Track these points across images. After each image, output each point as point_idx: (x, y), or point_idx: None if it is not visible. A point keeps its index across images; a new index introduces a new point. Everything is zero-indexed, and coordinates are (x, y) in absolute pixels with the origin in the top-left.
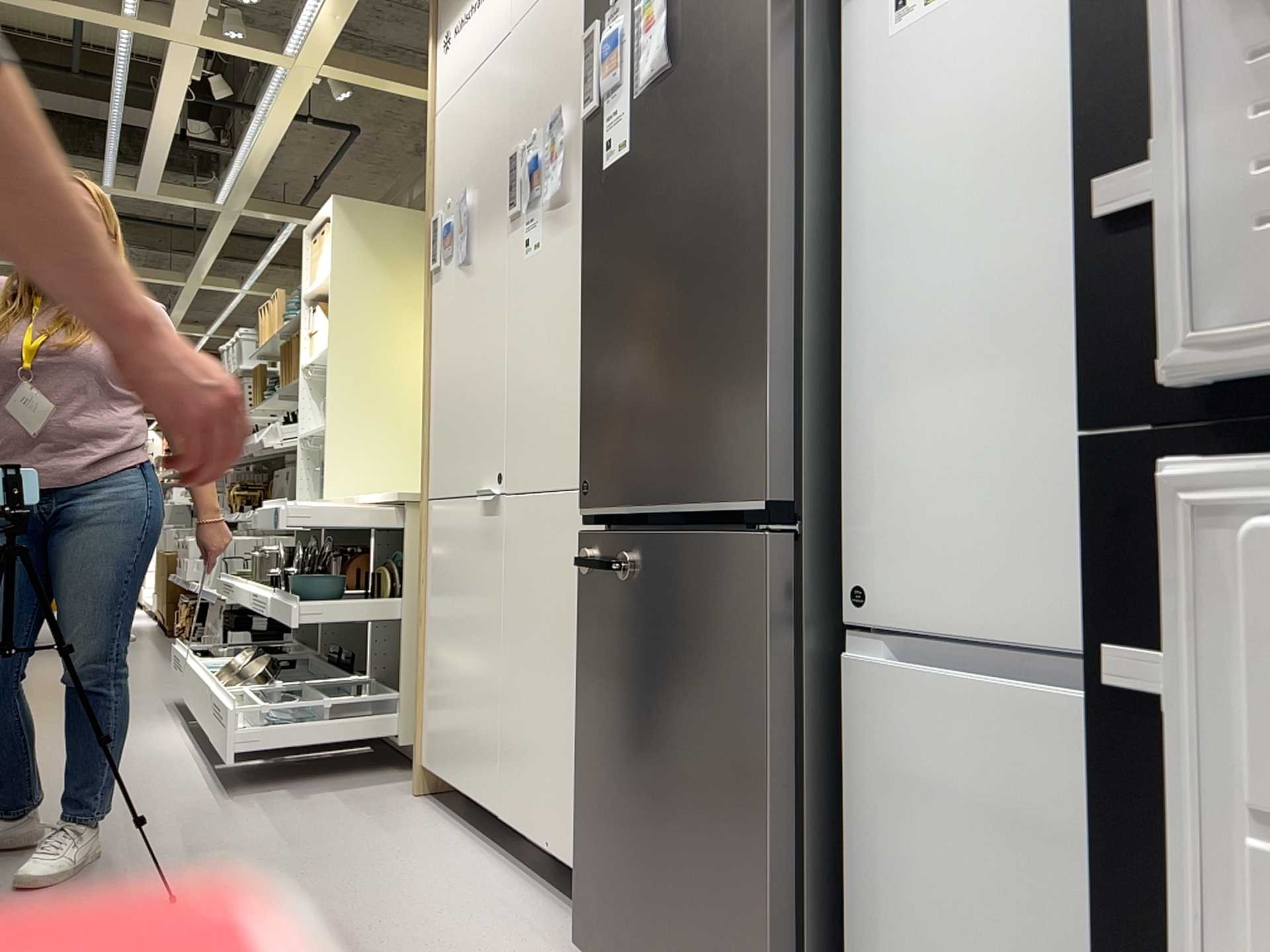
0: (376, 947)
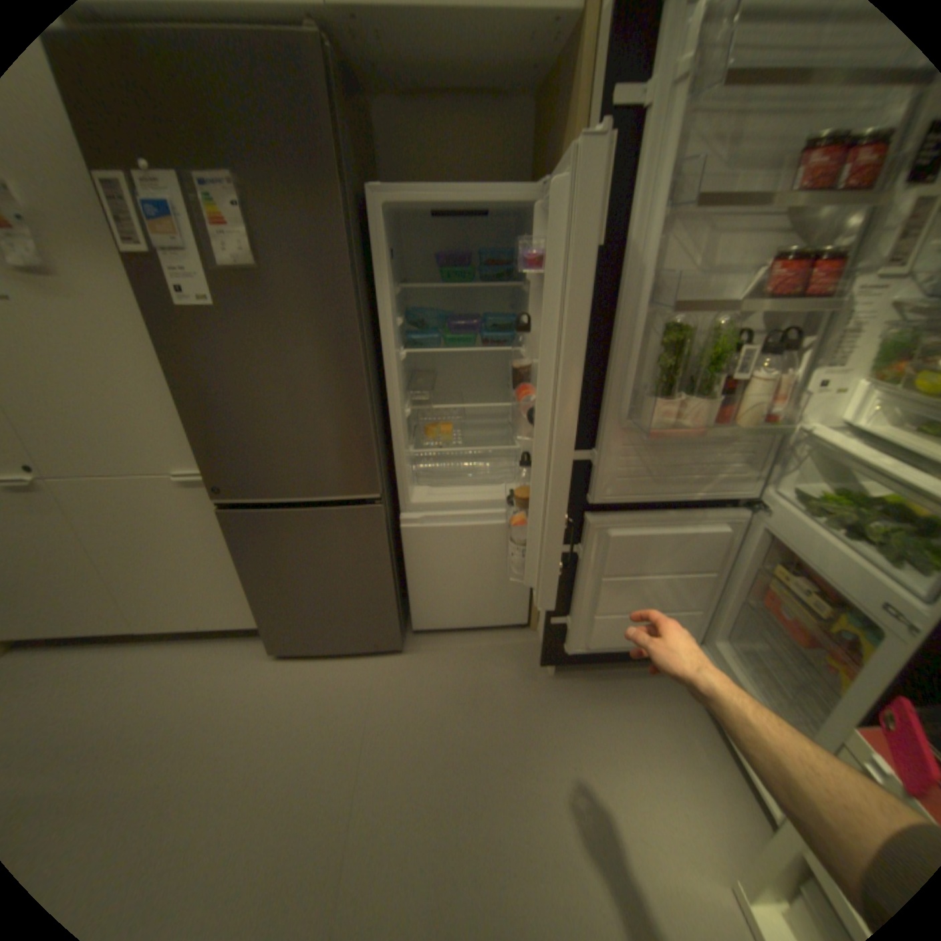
0: (165, 732)
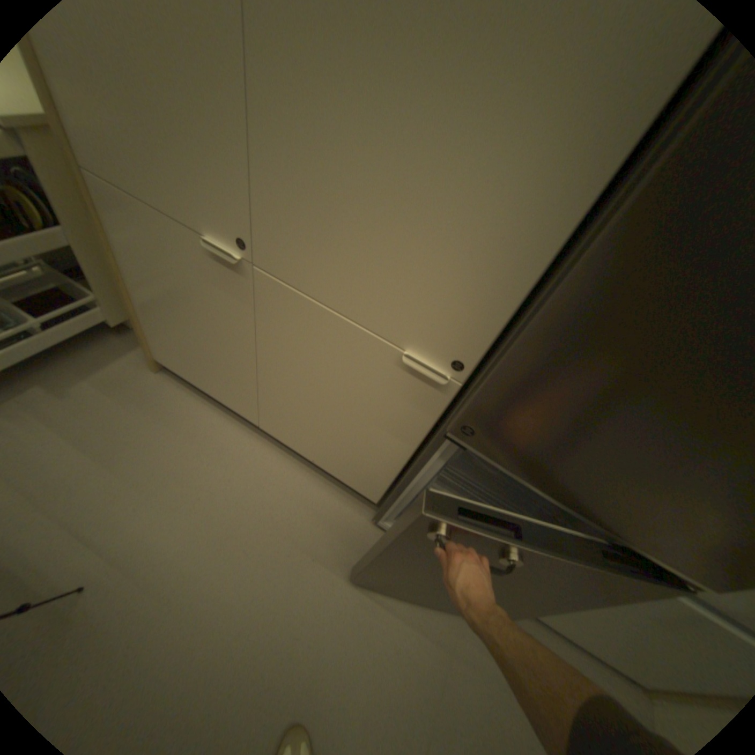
0: (259, 566)
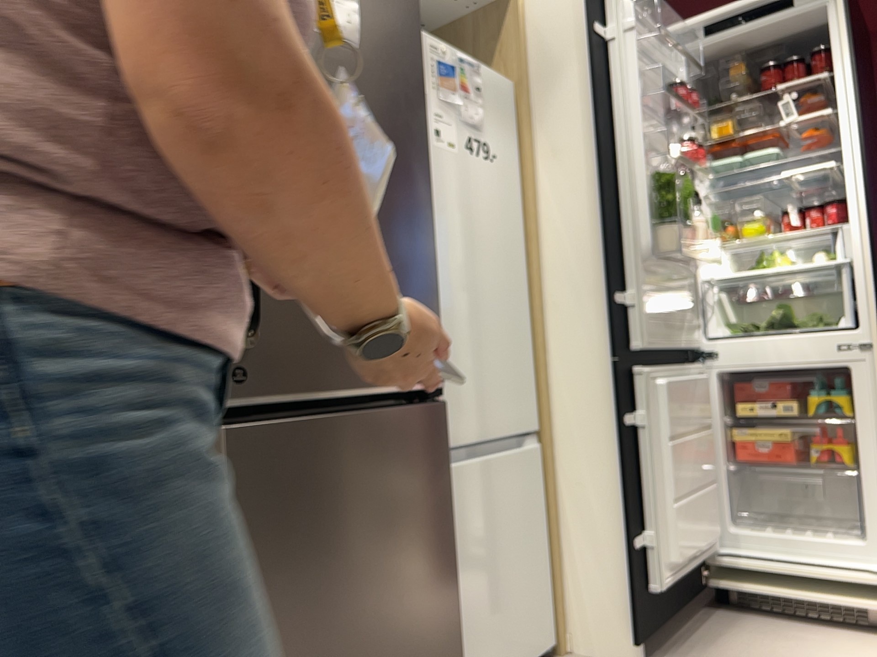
0: None
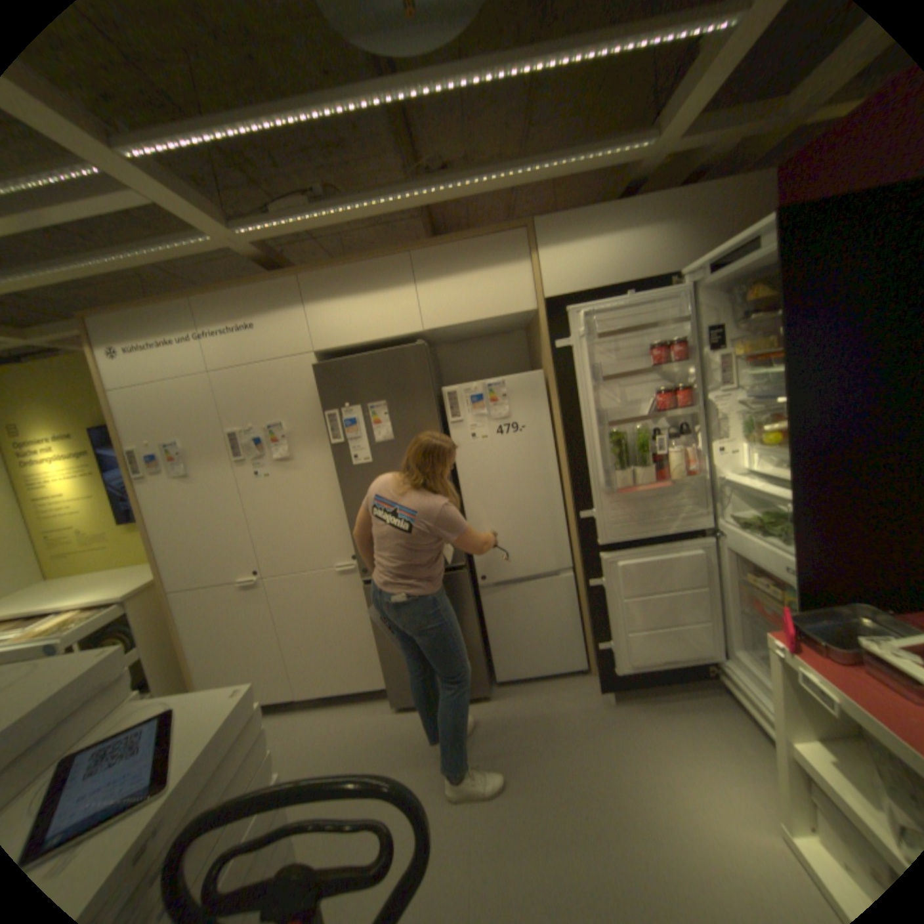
0: (327, 765)
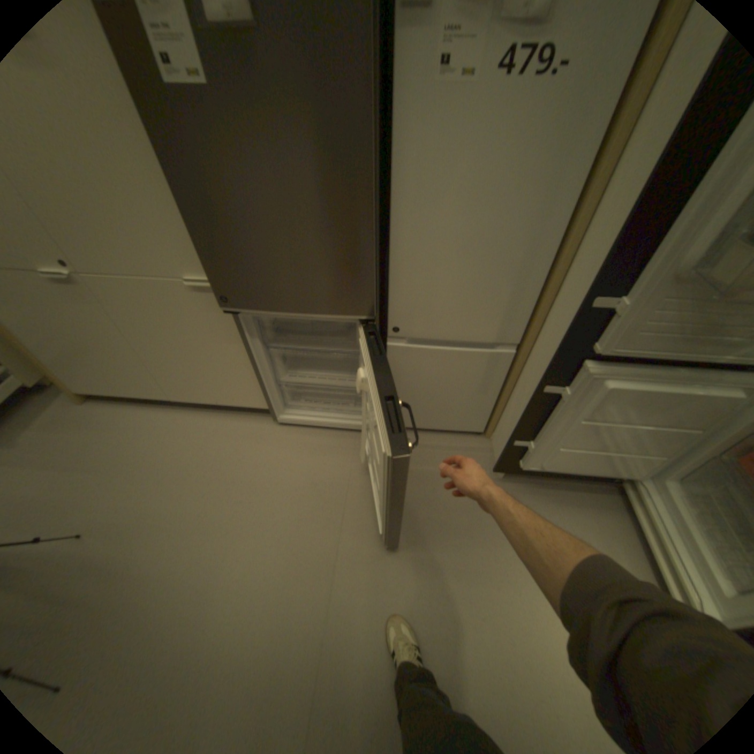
0: (200, 477)
